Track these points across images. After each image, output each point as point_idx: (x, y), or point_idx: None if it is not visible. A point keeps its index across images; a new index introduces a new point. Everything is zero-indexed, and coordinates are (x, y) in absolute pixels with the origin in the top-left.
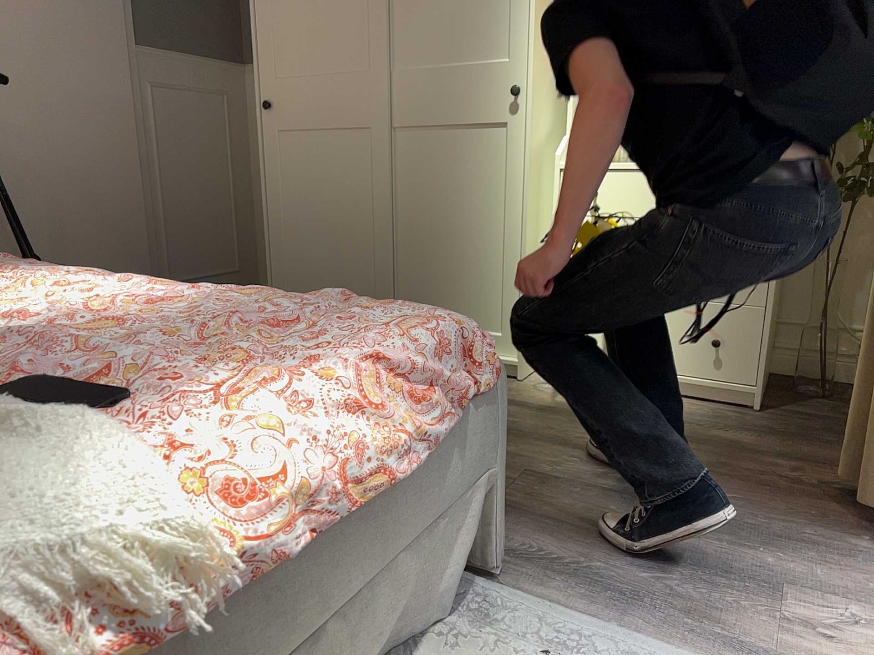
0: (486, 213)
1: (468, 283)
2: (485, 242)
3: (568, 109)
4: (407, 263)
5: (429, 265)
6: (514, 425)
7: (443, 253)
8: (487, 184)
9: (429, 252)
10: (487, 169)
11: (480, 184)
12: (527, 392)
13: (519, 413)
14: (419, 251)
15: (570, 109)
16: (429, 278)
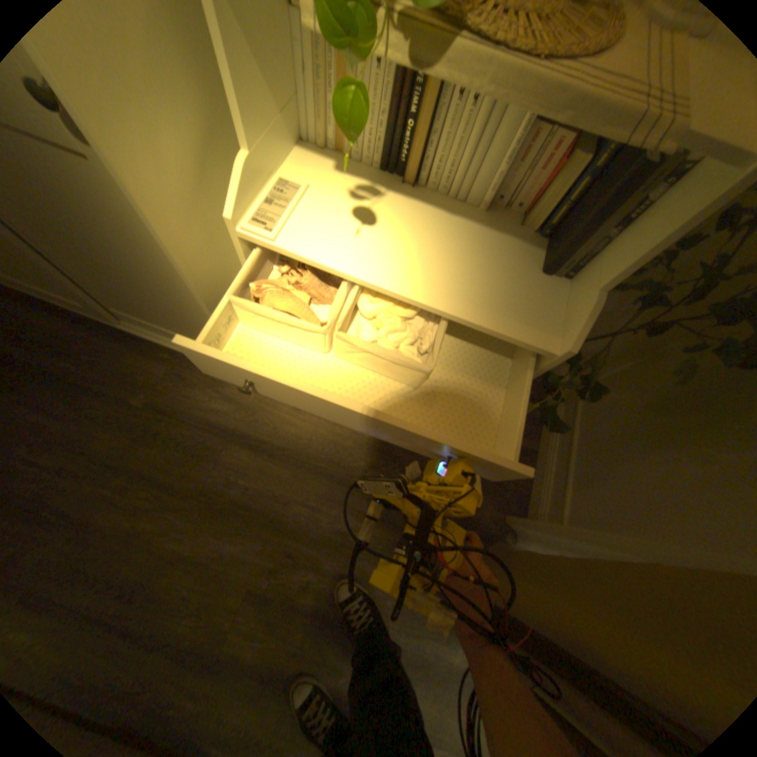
0: (147, 266)
1: (169, 313)
2: (167, 292)
3: (228, 89)
4: (77, 271)
5: (109, 283)
6: (245, 489)
7: (117, 280)
8: (122, 234)
9: (98, 272)
10: (106, 215)
11: (110, 230)
12: (261, 409)
13: (250, 462)
14: (81, 266)
15: (233, 91)
16: (119, 293)
